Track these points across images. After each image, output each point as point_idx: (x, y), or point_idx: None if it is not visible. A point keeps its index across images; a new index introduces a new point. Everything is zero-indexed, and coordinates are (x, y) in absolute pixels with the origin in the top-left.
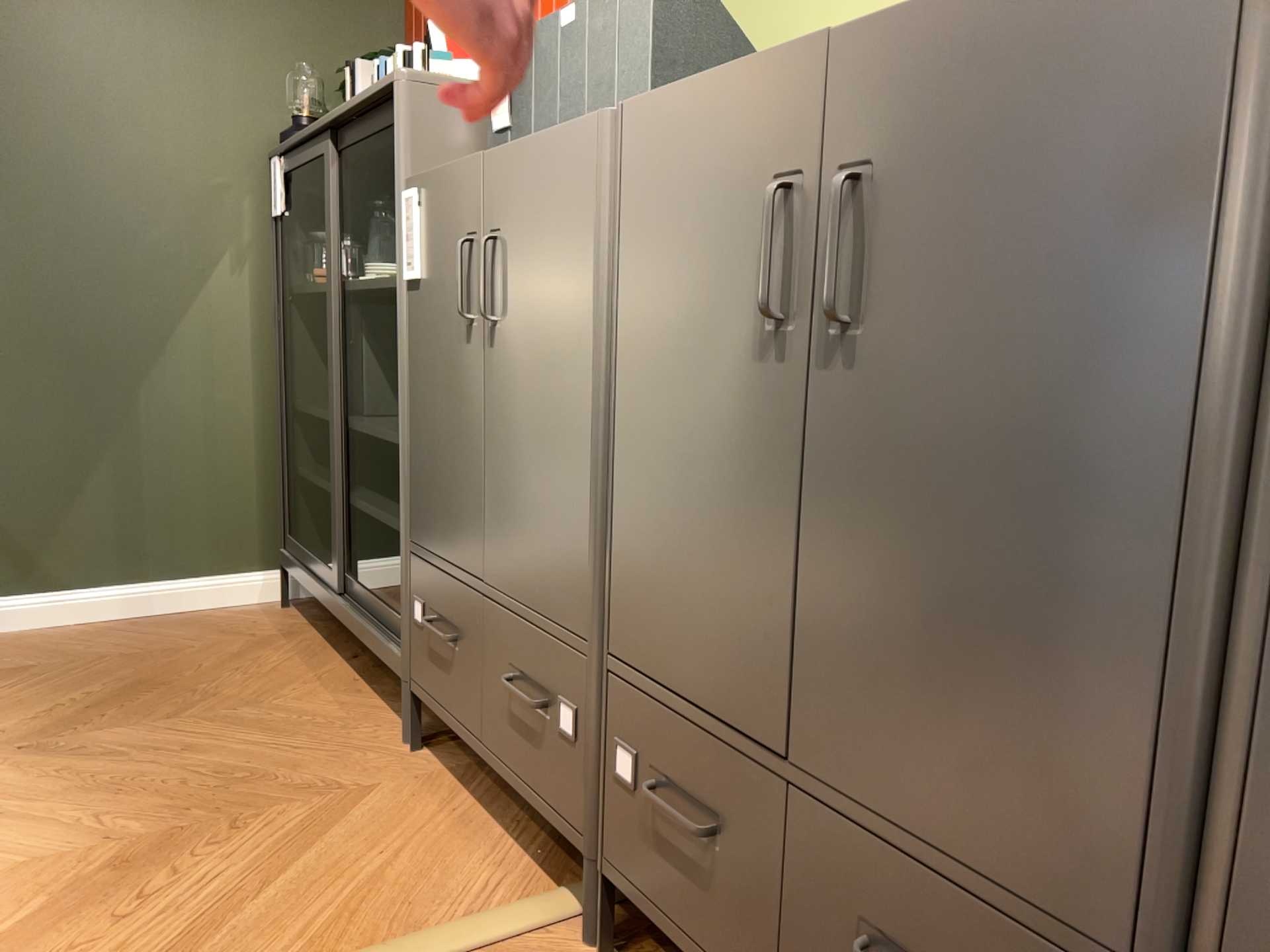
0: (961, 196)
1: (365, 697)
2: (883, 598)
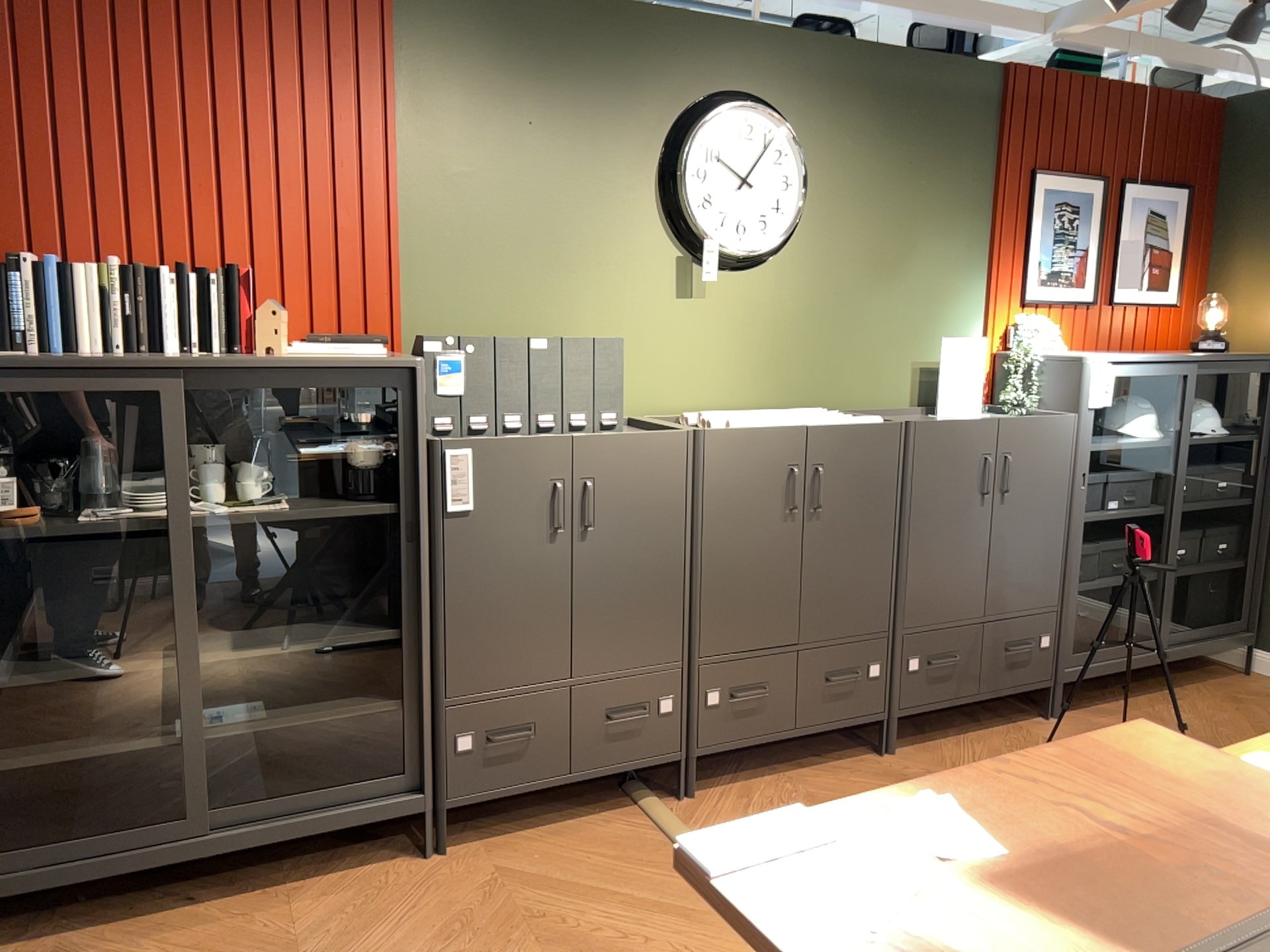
0: (849, 475)
1: (313, 882)
2: (831, 581)
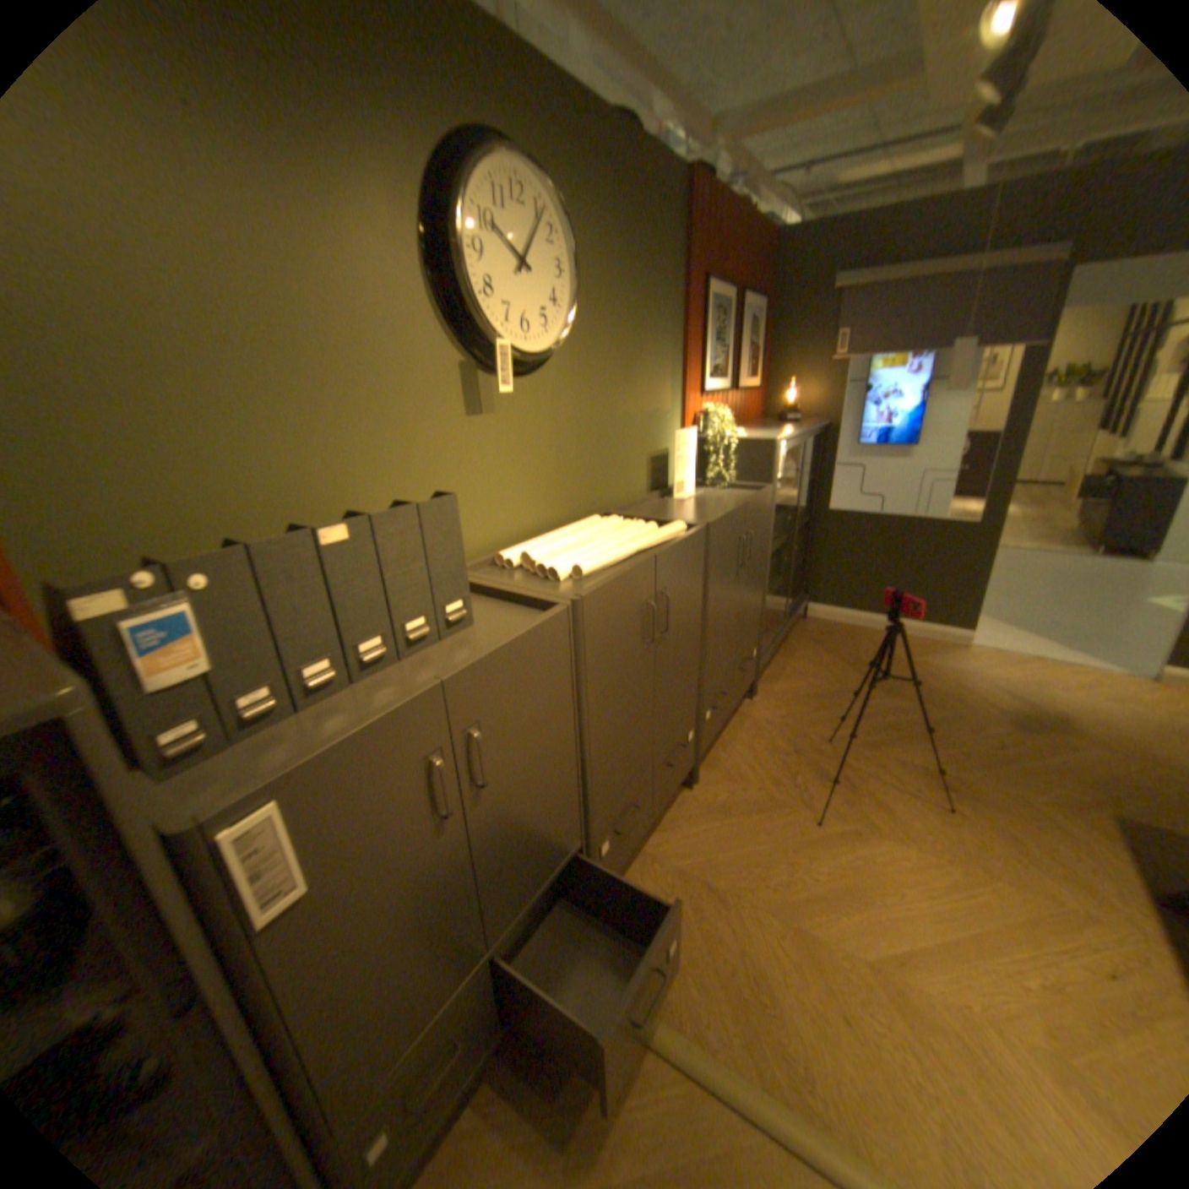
0: (679, 589)
1: None
2: (669, 688)
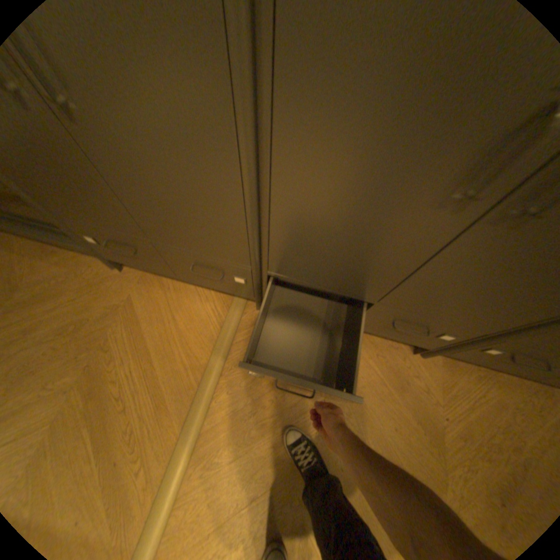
0: None
1: (61, 253)
2: (458, 286)
